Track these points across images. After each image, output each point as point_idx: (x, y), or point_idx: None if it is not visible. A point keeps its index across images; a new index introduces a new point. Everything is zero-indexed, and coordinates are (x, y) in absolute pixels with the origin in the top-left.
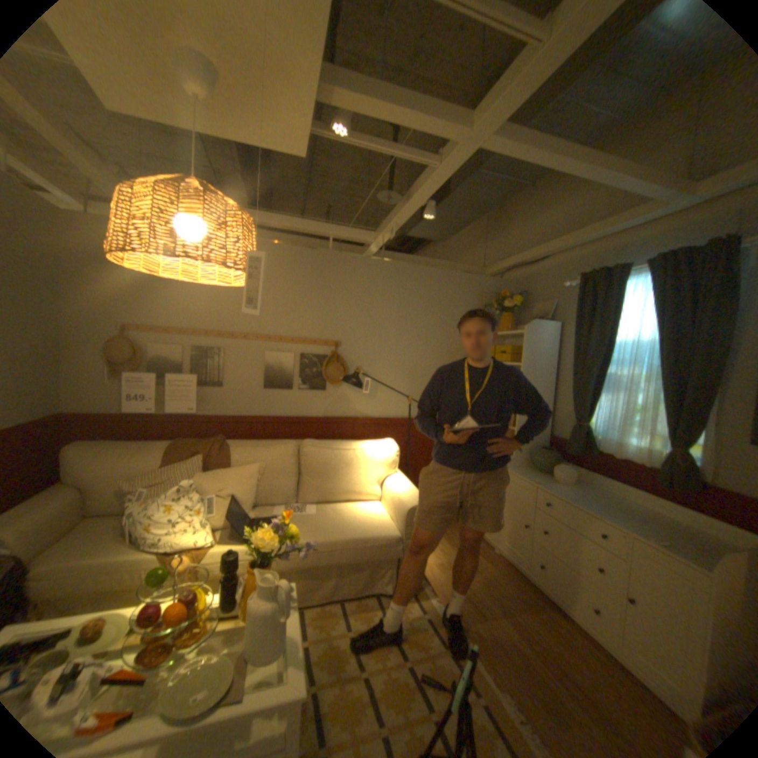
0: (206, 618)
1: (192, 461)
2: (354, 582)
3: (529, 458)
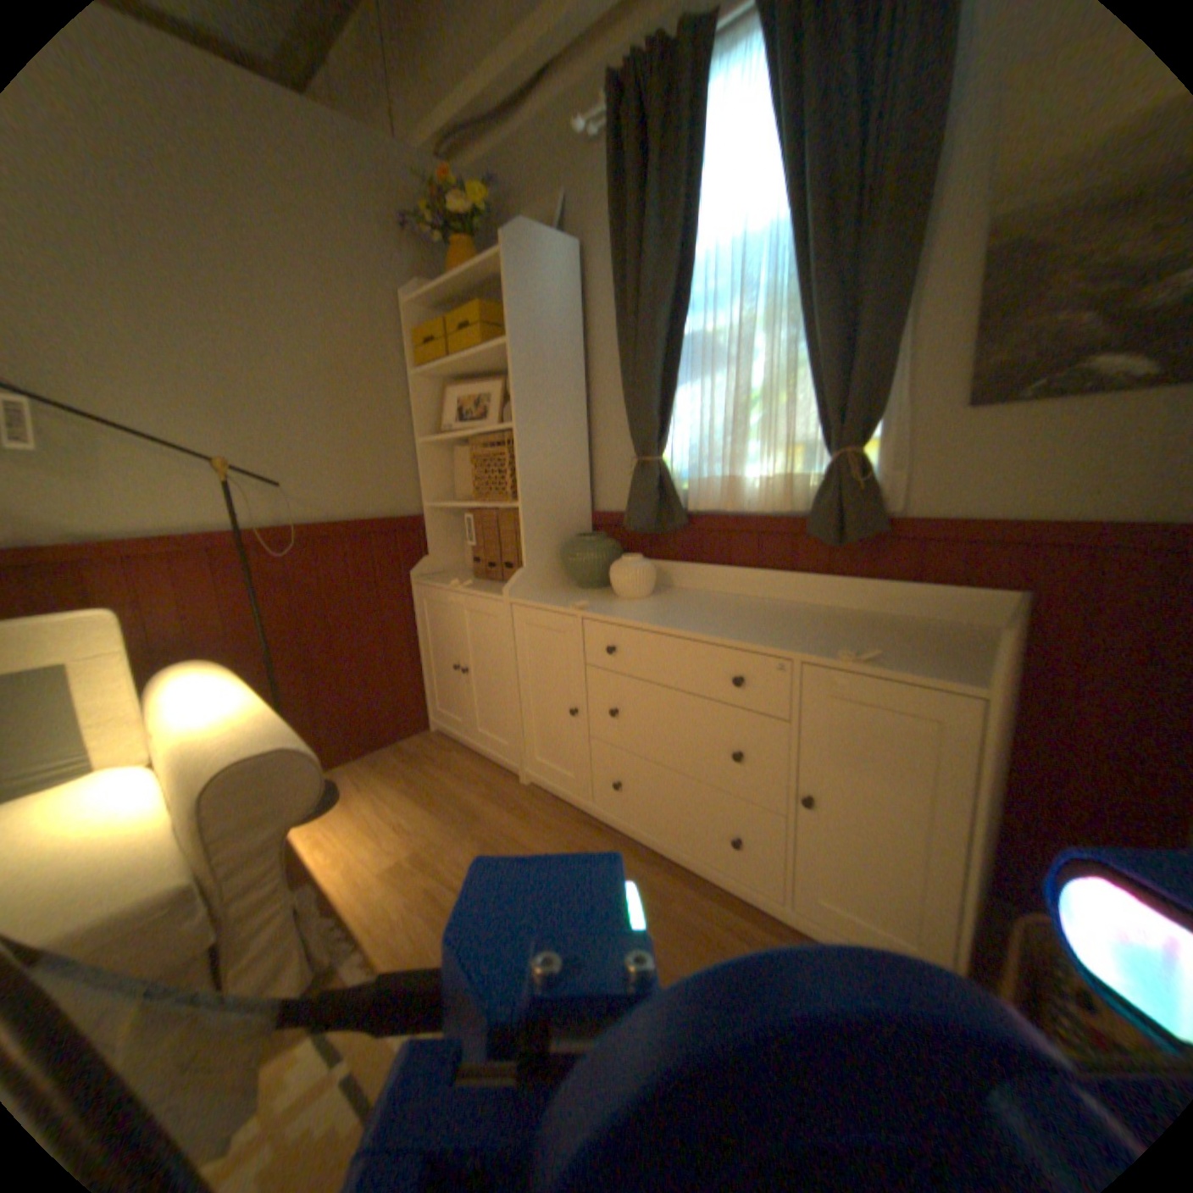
0: None
1: None
2: None
3: (559, 565)
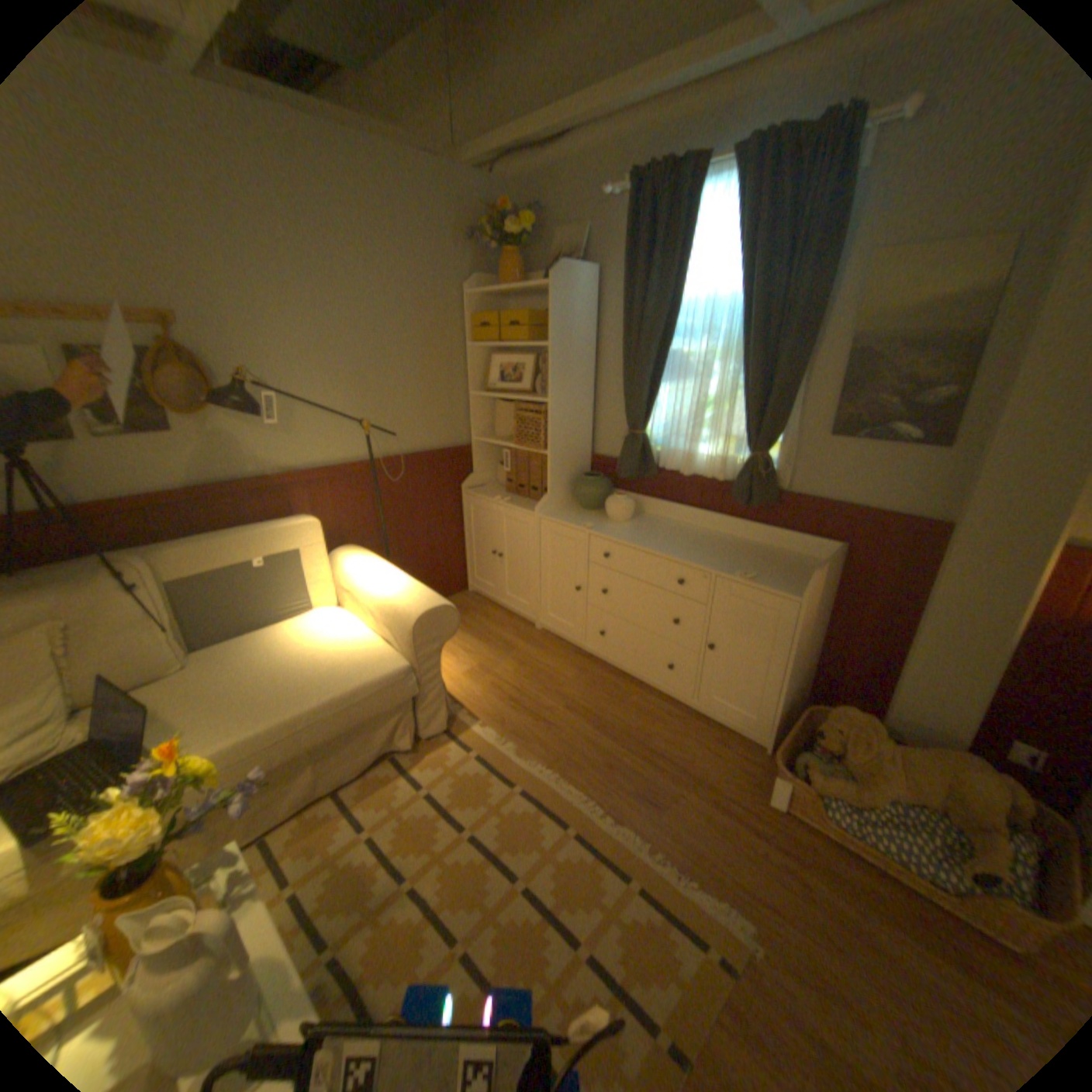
0: None
1: None
2: (345, 756)
3: (568, 493)
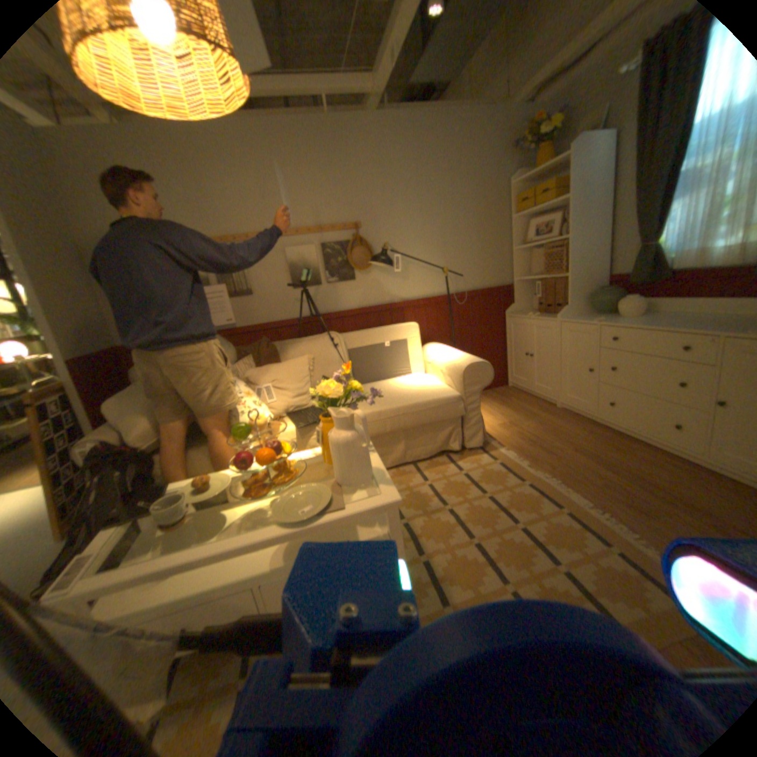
0: (293, 463)
1: (244, 360)
2: (421, 442)
3: (587, 303)
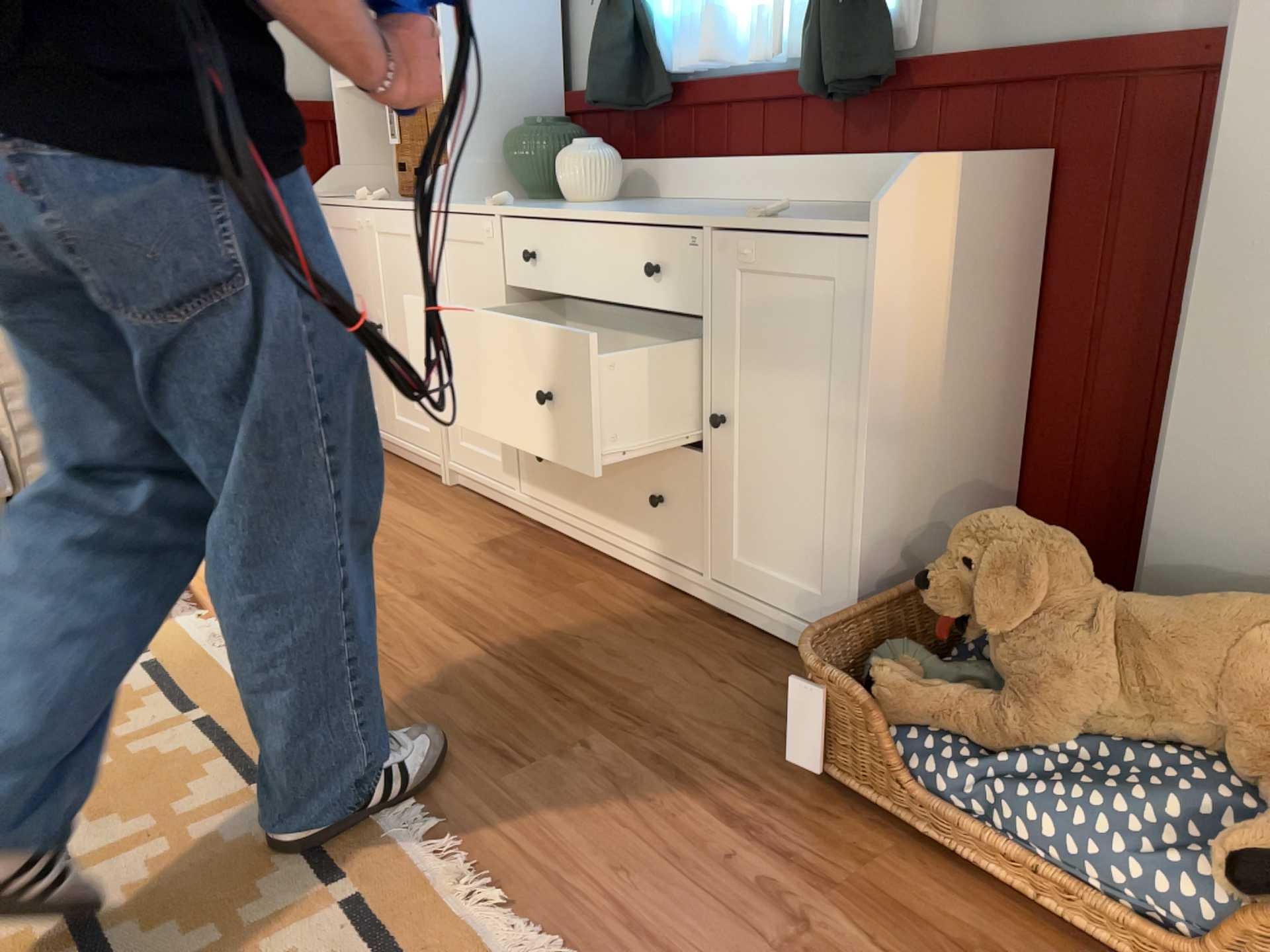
0: None
1: None
2: None
3: (503, 170)
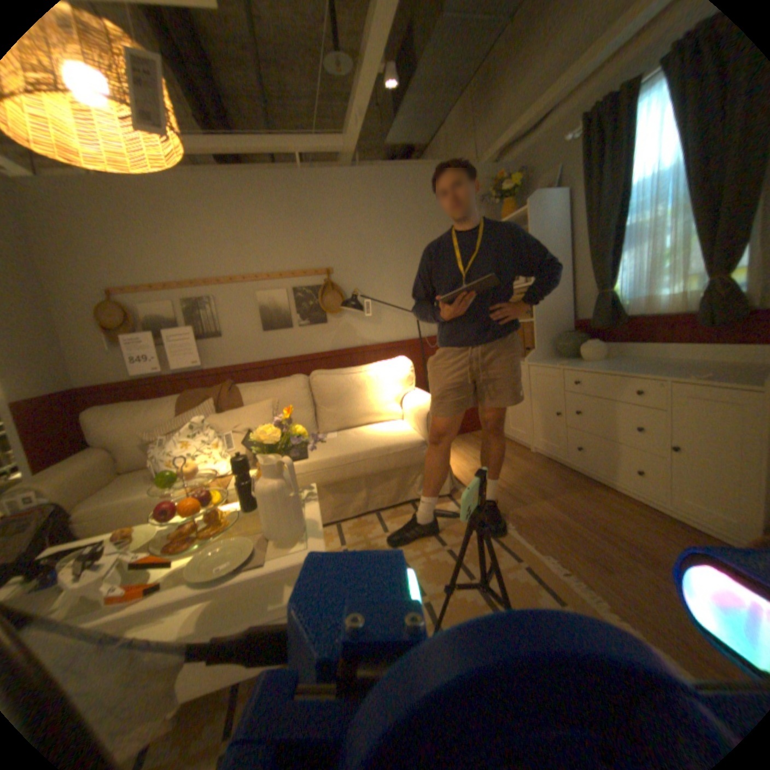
0: (227, 514)
1: (204, 403)
2: (385, 490)
3: (554, 347)
